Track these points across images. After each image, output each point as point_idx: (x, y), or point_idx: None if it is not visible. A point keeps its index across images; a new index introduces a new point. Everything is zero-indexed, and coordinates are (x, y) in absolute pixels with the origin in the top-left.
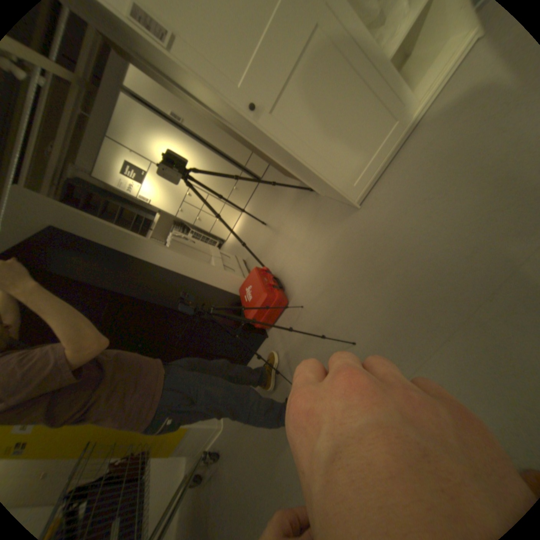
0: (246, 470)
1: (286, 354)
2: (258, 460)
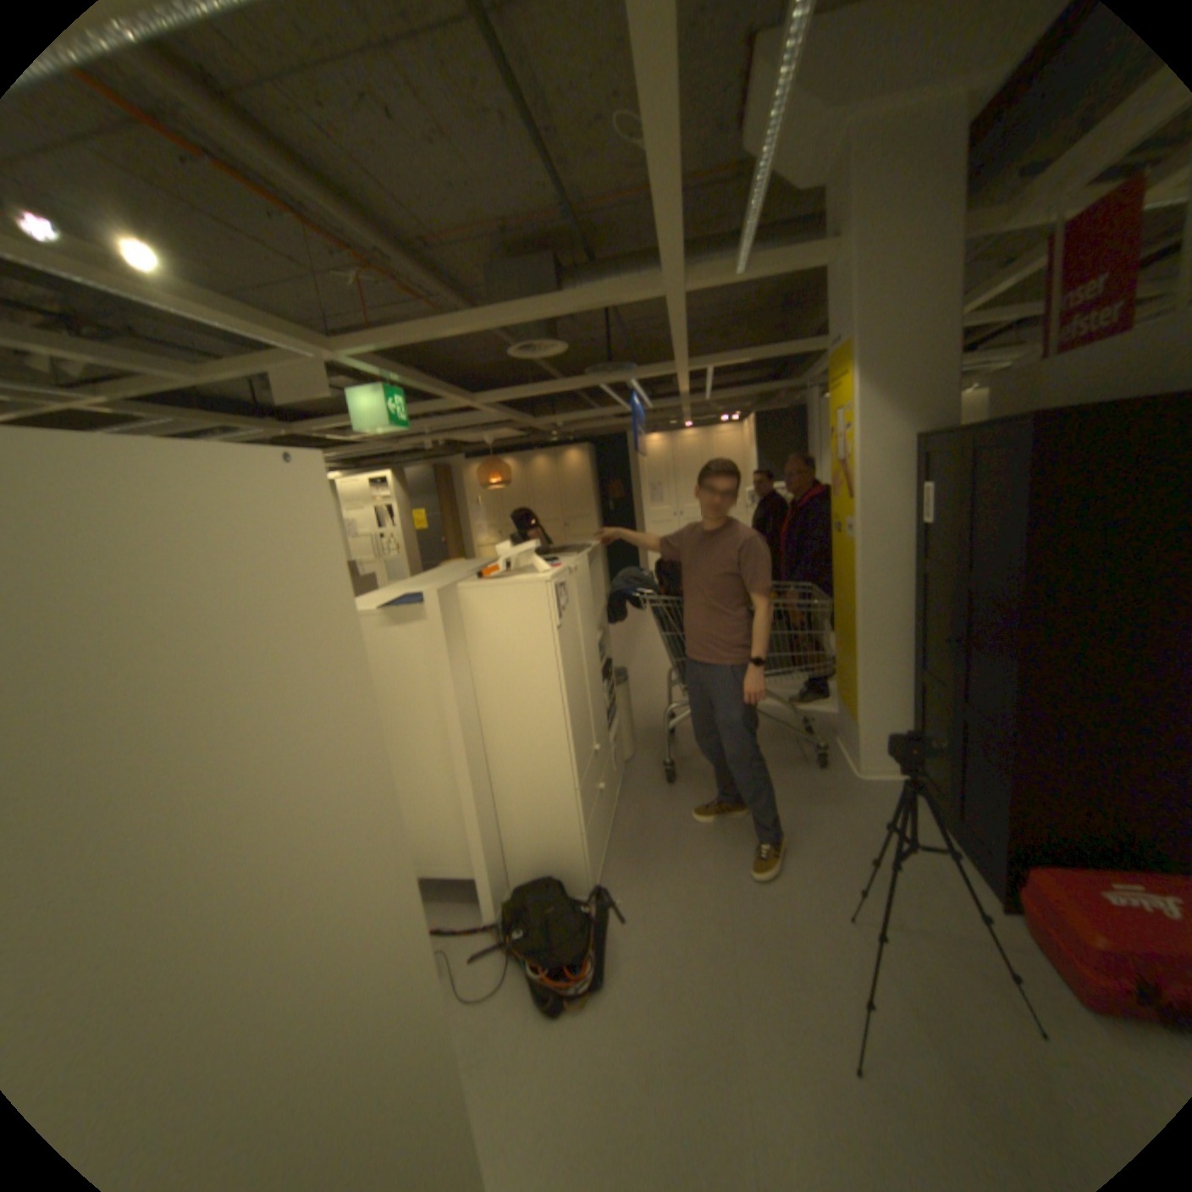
0: (785, 805)
1: (931, 935)
2: (787, 824)
